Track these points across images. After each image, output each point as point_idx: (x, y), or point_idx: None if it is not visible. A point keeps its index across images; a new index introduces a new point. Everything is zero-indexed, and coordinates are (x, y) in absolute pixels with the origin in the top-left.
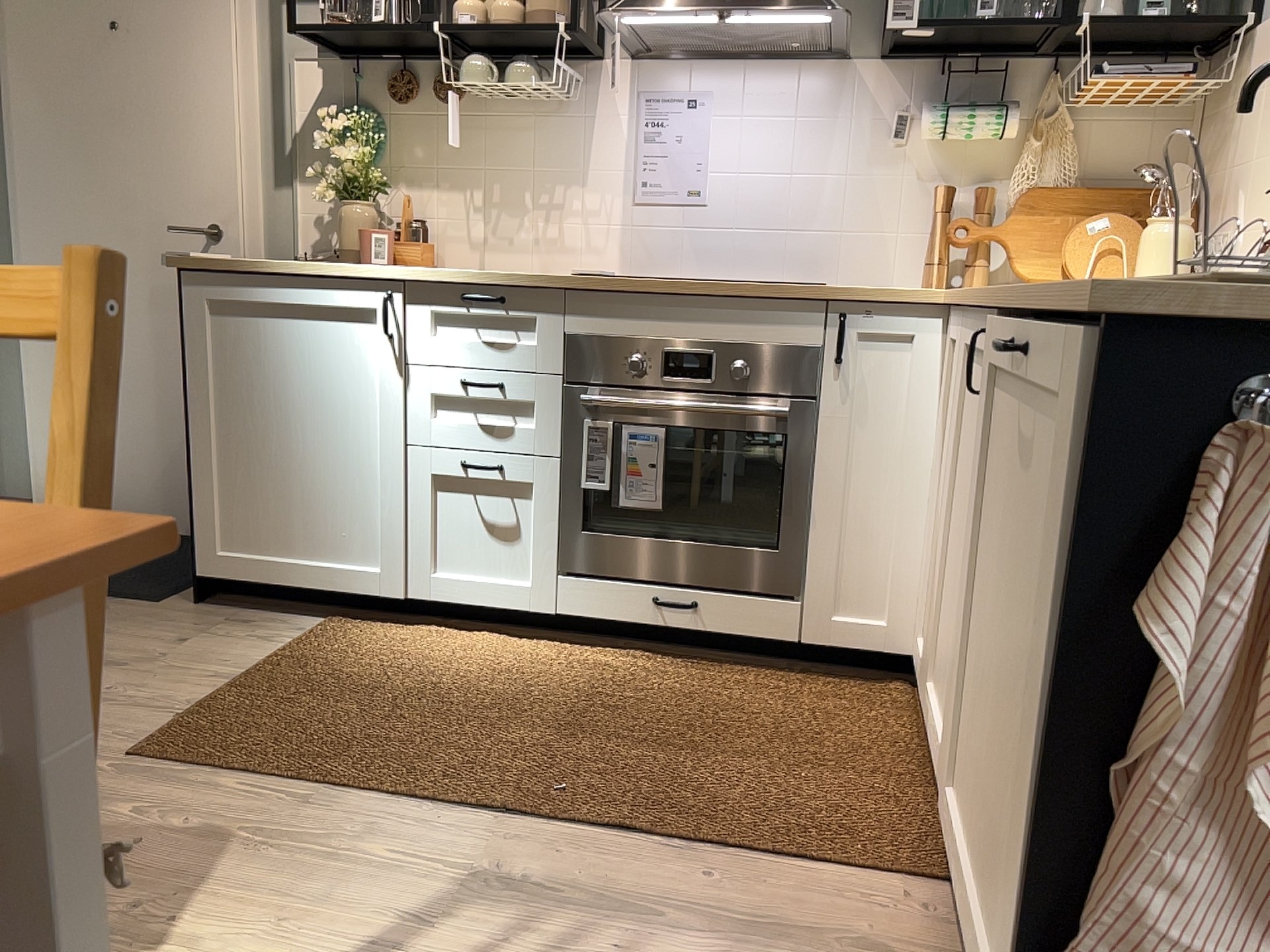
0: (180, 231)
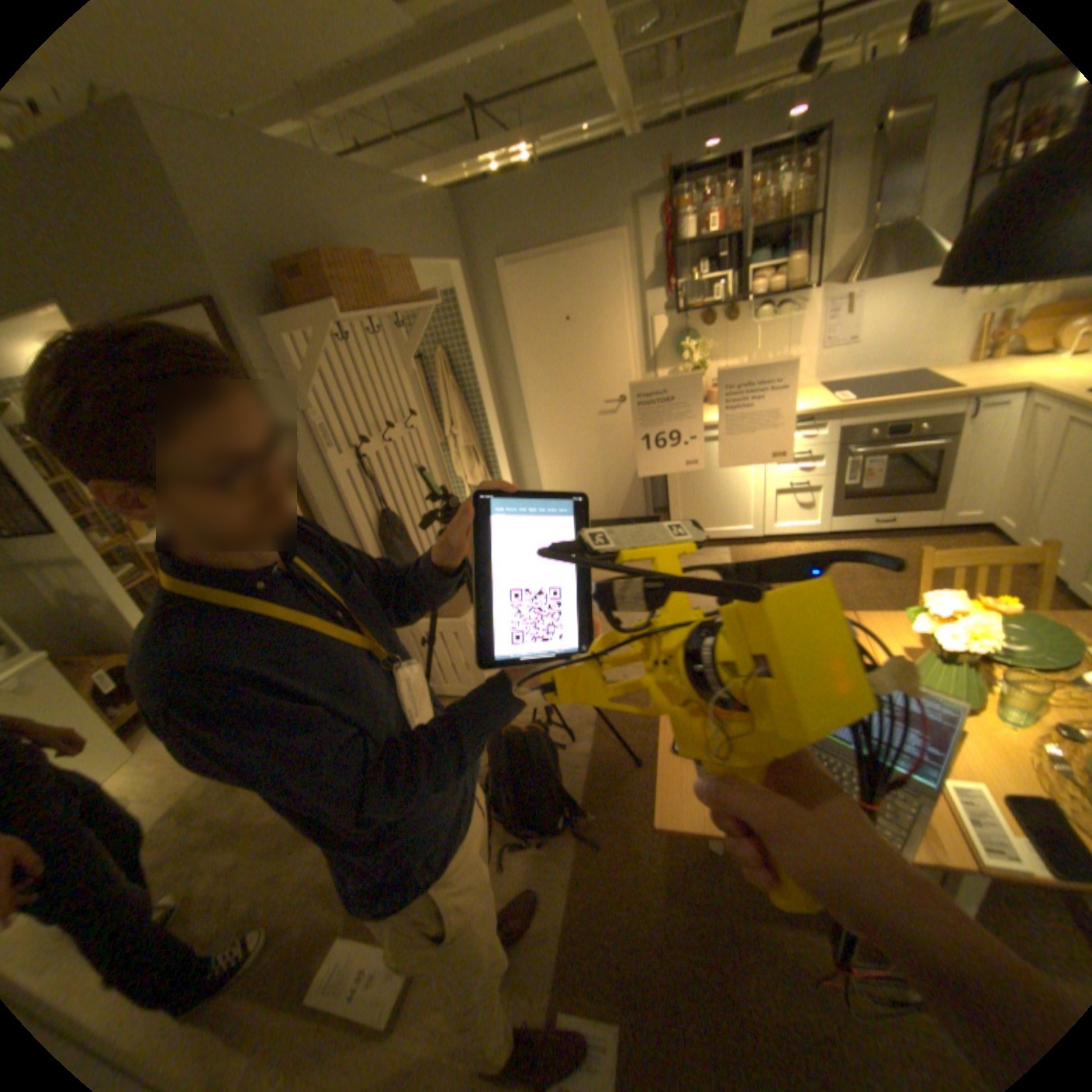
0: (613, 403)
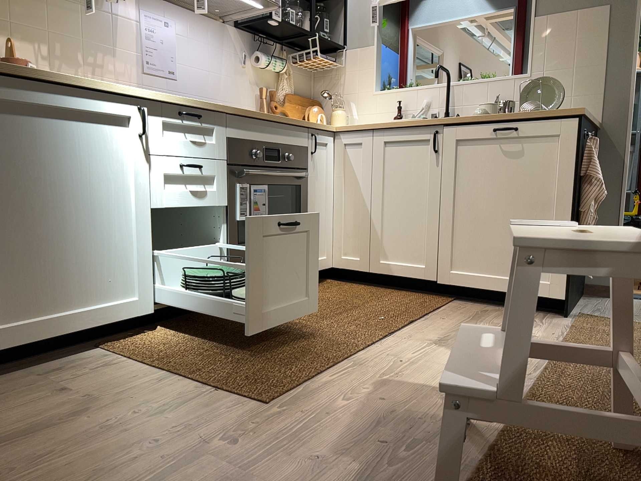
0: None
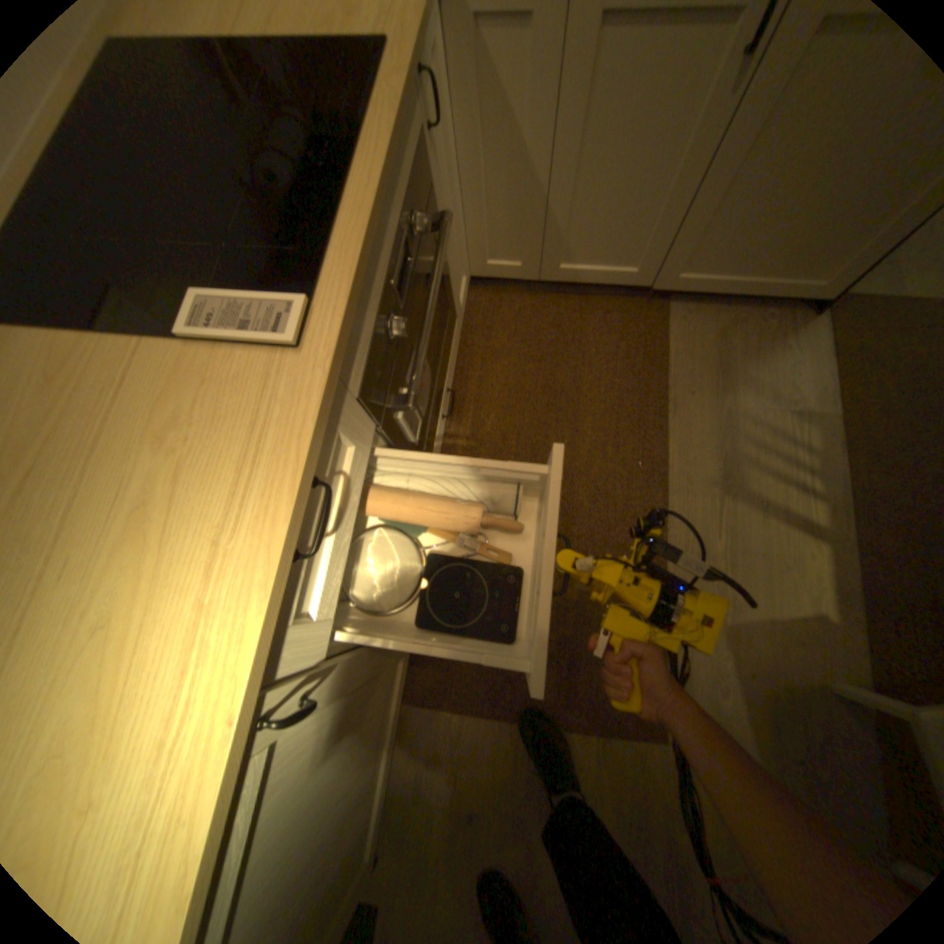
0: None
